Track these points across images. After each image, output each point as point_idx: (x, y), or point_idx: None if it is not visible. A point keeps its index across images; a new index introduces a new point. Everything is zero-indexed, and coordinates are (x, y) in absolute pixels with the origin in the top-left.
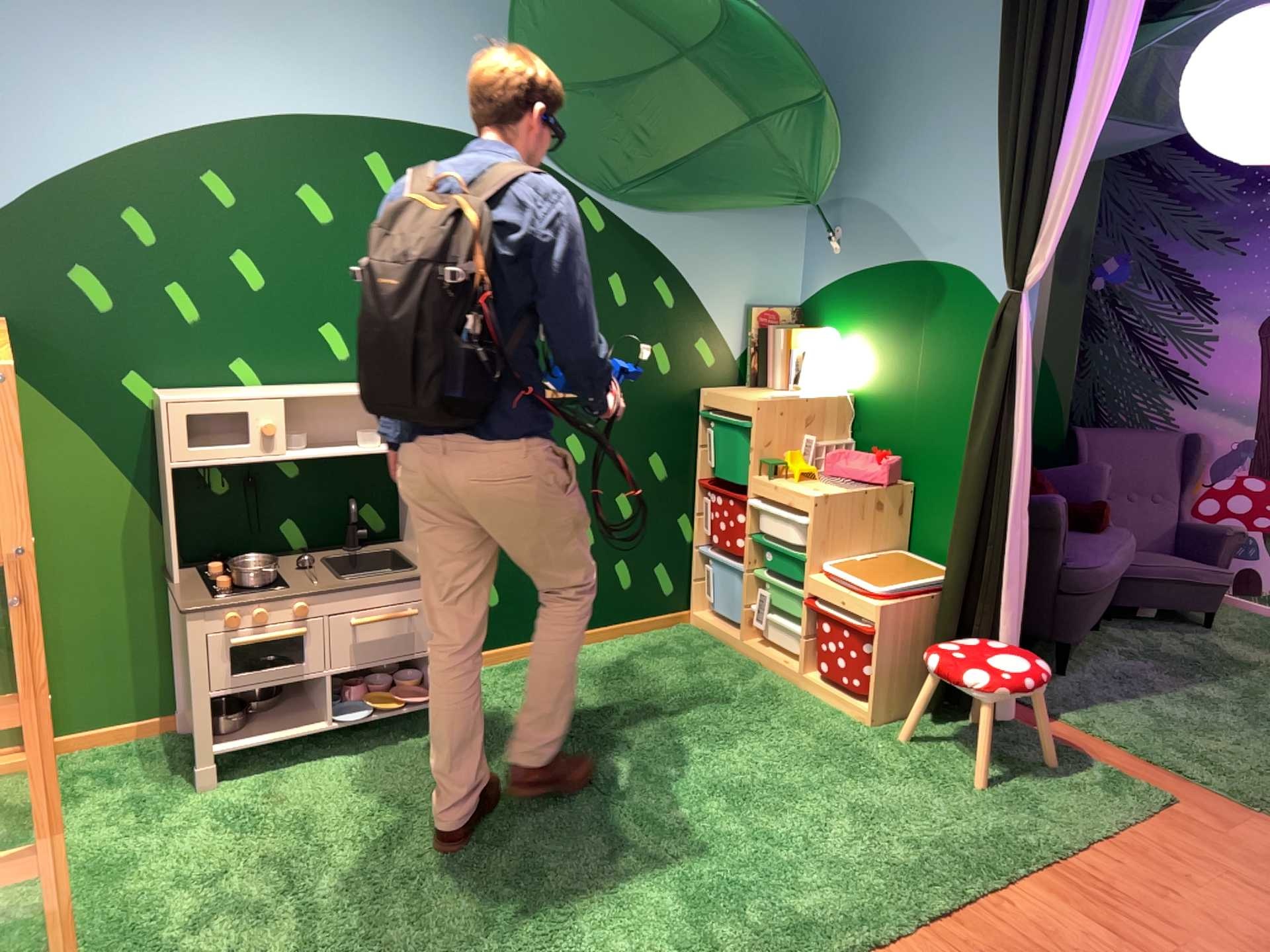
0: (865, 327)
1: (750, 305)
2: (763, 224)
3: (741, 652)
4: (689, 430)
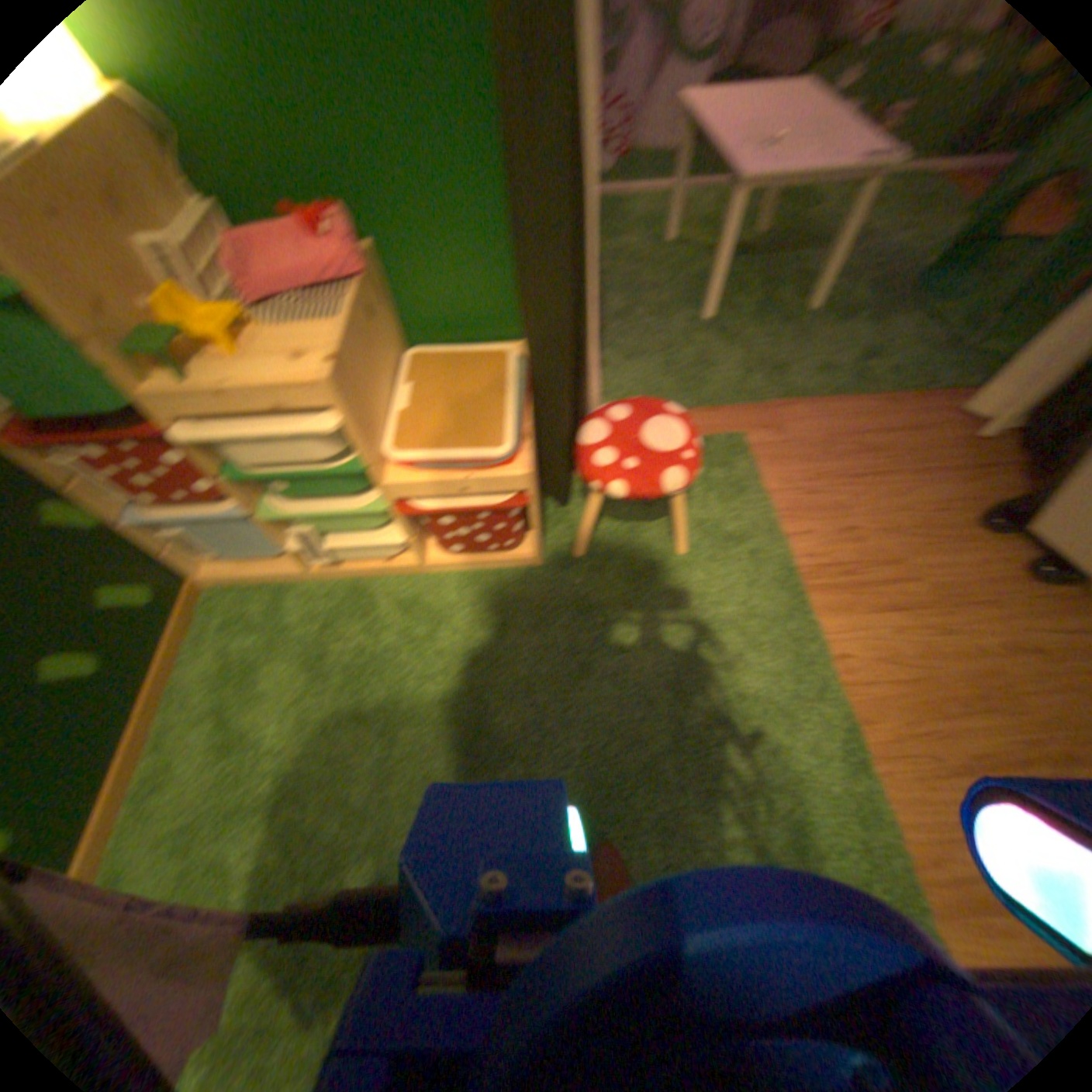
0: None
1: None
2: None
3: (319, 577)
4: None
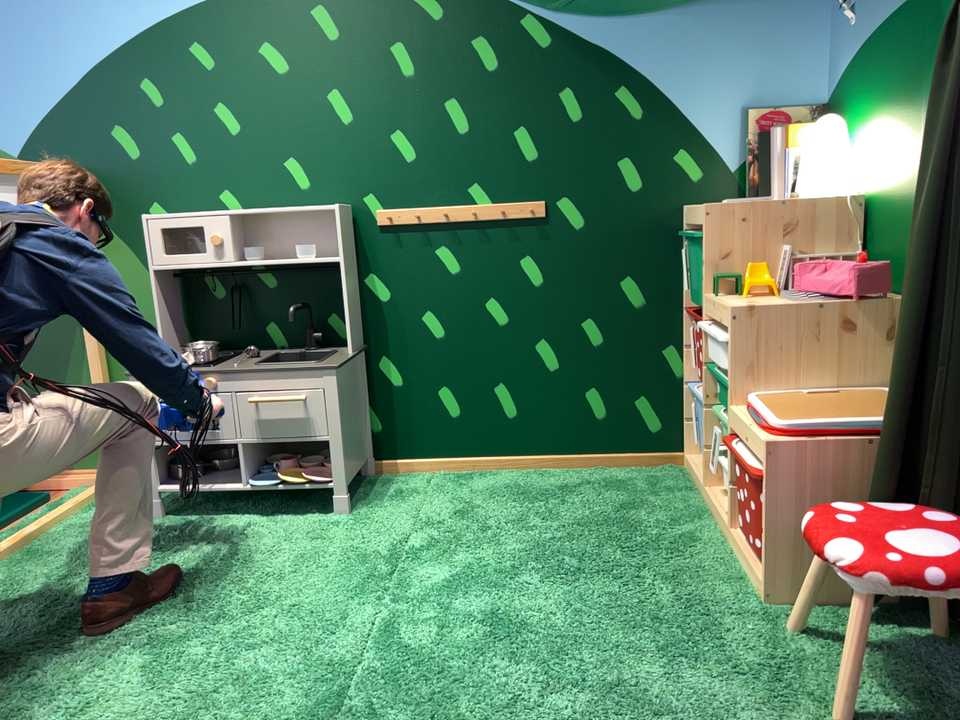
0: (878, 99)
1: (752, 105)
2: (766, 5)
3: (703, 502)
4: (673, 251)
